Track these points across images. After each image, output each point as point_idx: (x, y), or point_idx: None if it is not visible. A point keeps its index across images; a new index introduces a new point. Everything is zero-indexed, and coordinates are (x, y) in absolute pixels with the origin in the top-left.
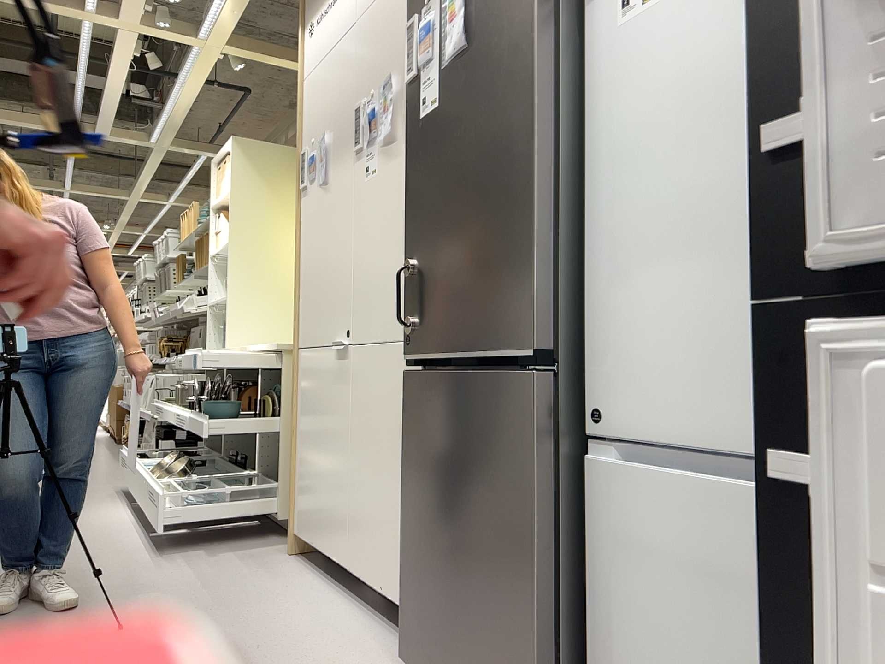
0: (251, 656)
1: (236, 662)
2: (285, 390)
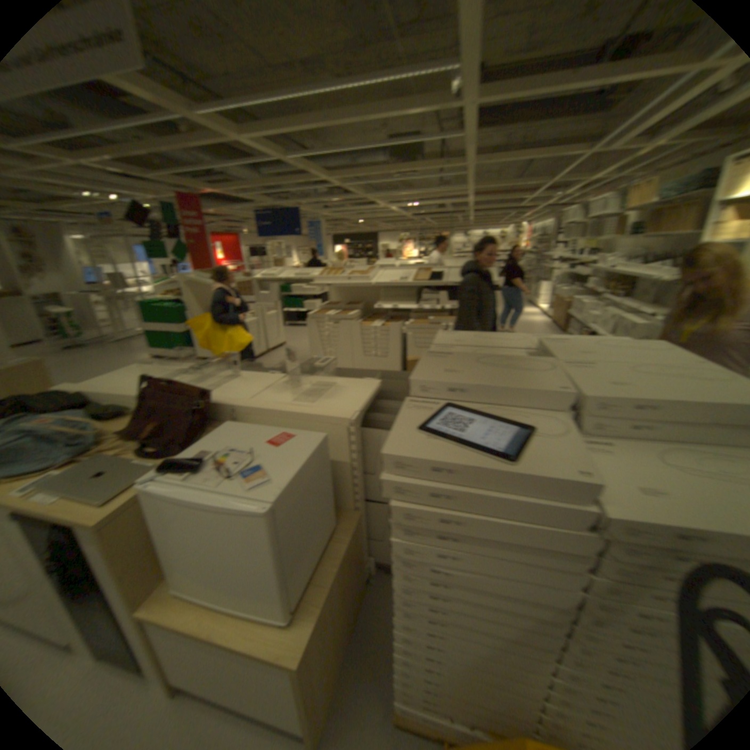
0: None
1: None
2: None
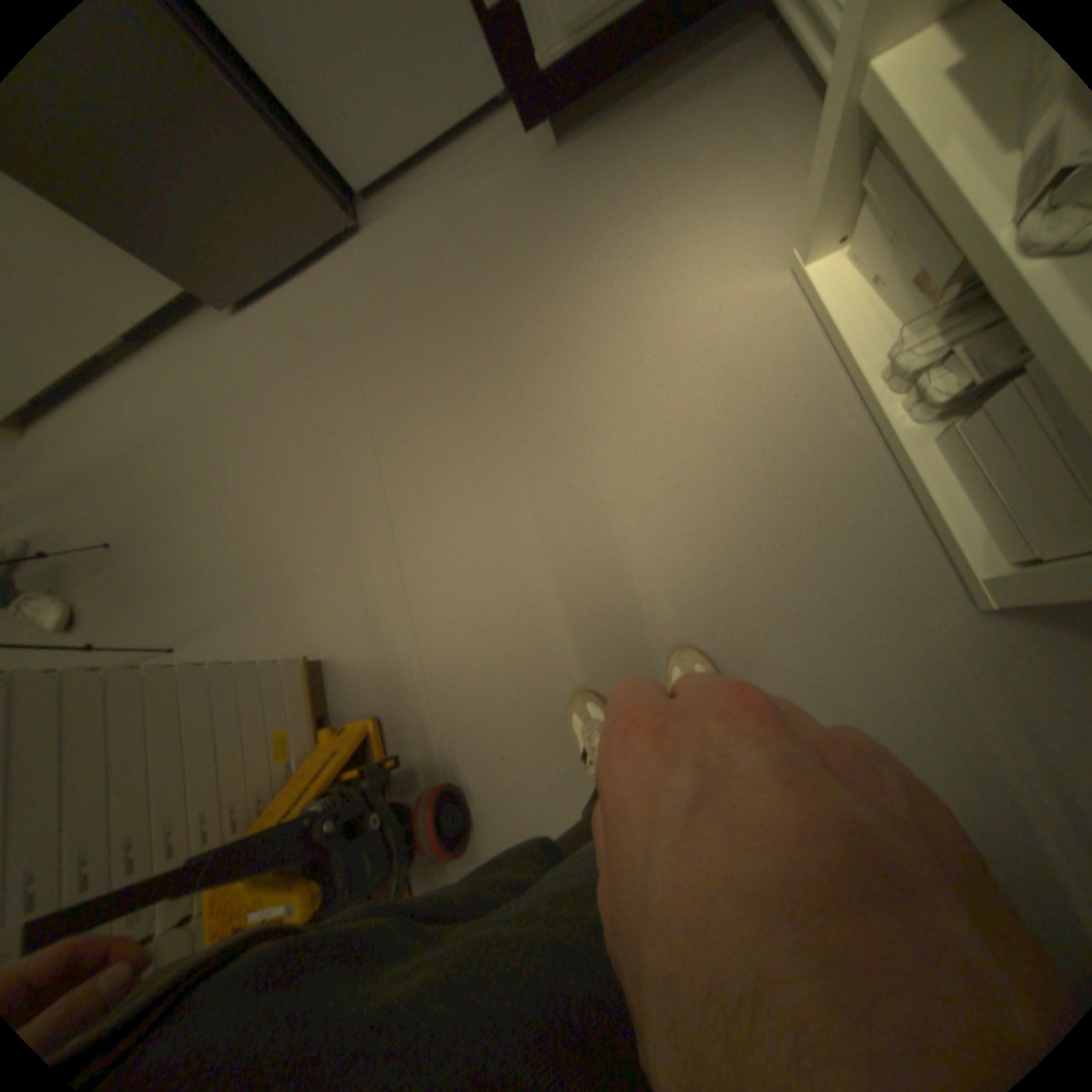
0: (174, 429)
1: (179, 438)
2: None
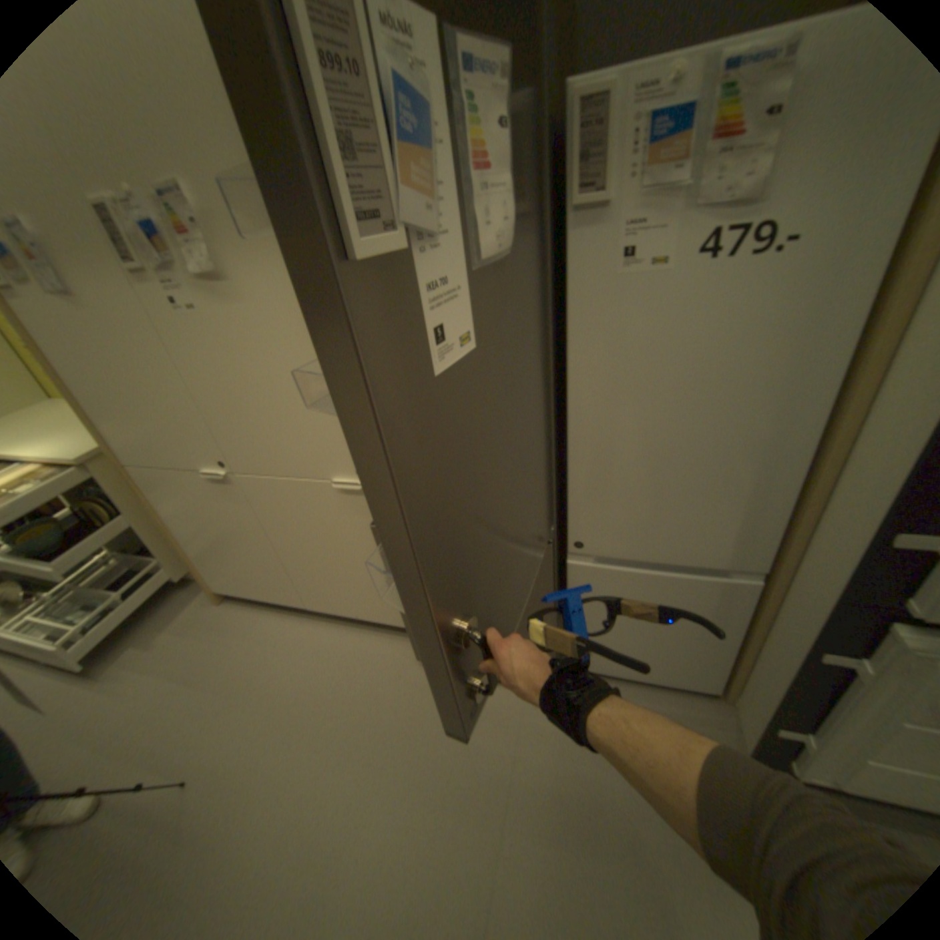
0: (313, 721)
1: (311, 734)
2: (111, 491)
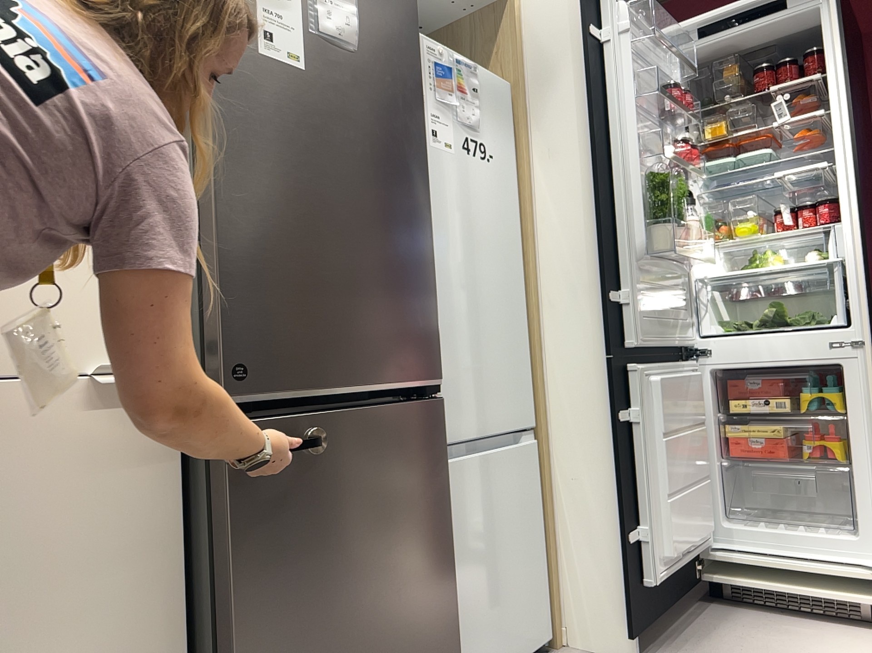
0: None
1: None
2: None
